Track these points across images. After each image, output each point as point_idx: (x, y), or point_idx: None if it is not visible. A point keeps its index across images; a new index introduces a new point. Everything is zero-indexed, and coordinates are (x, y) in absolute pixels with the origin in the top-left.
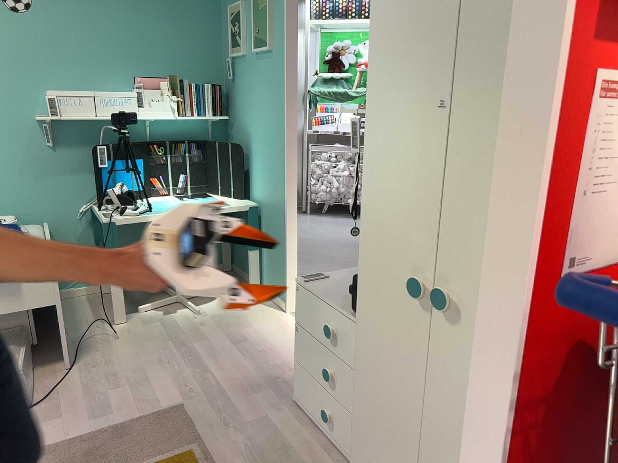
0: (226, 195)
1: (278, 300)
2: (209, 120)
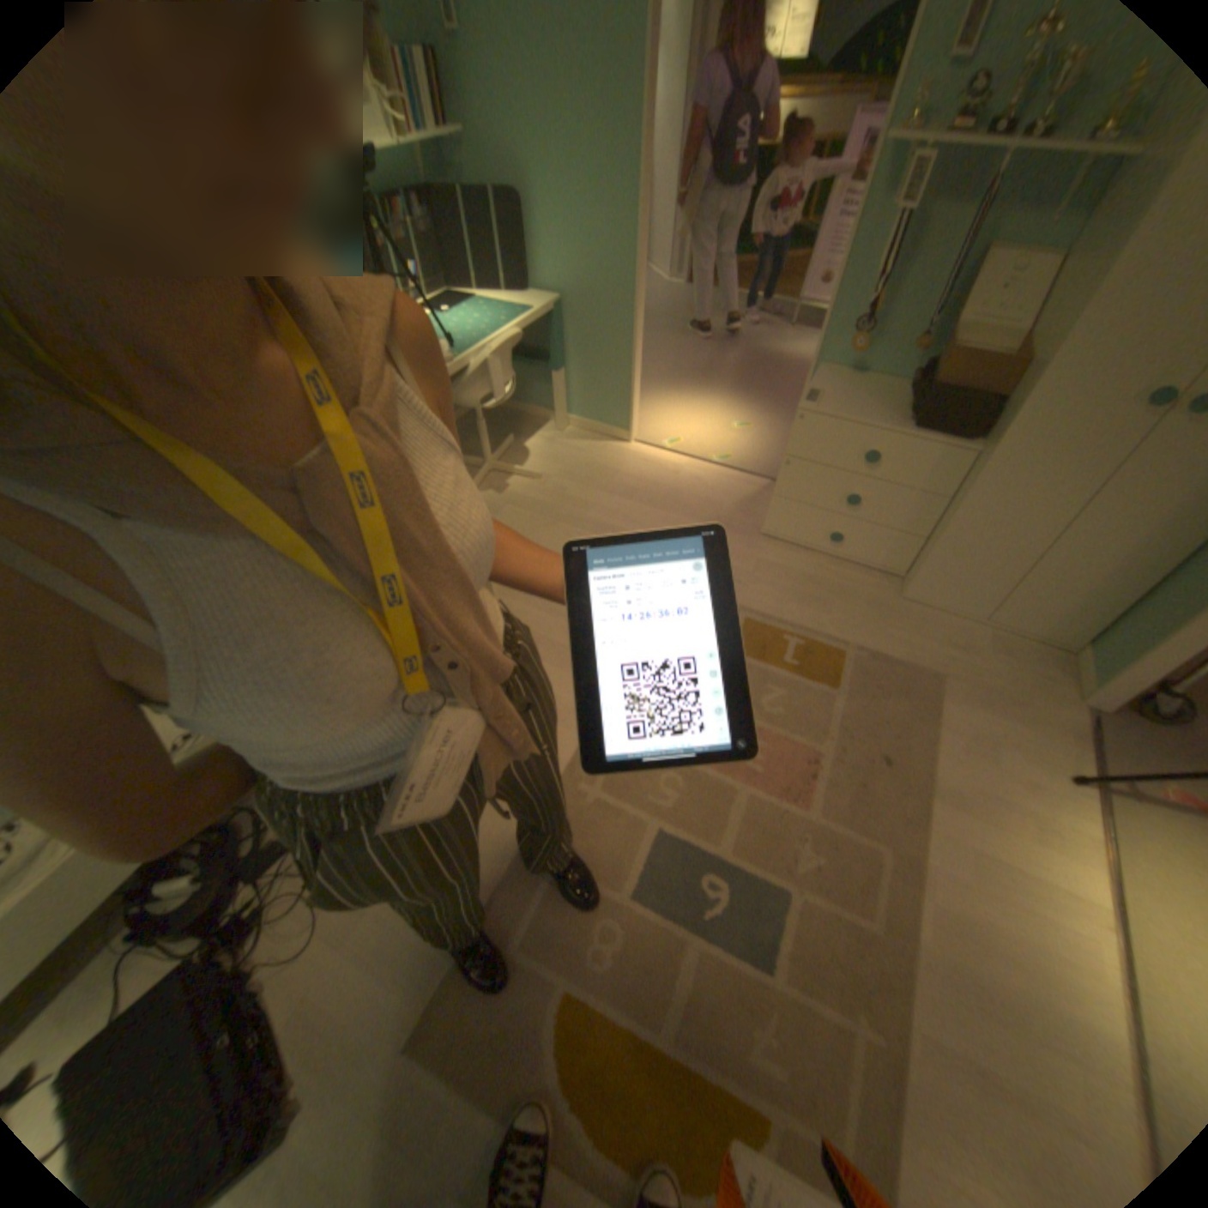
0: (488, 289)
1: (609, 429)
2: (413, 136)
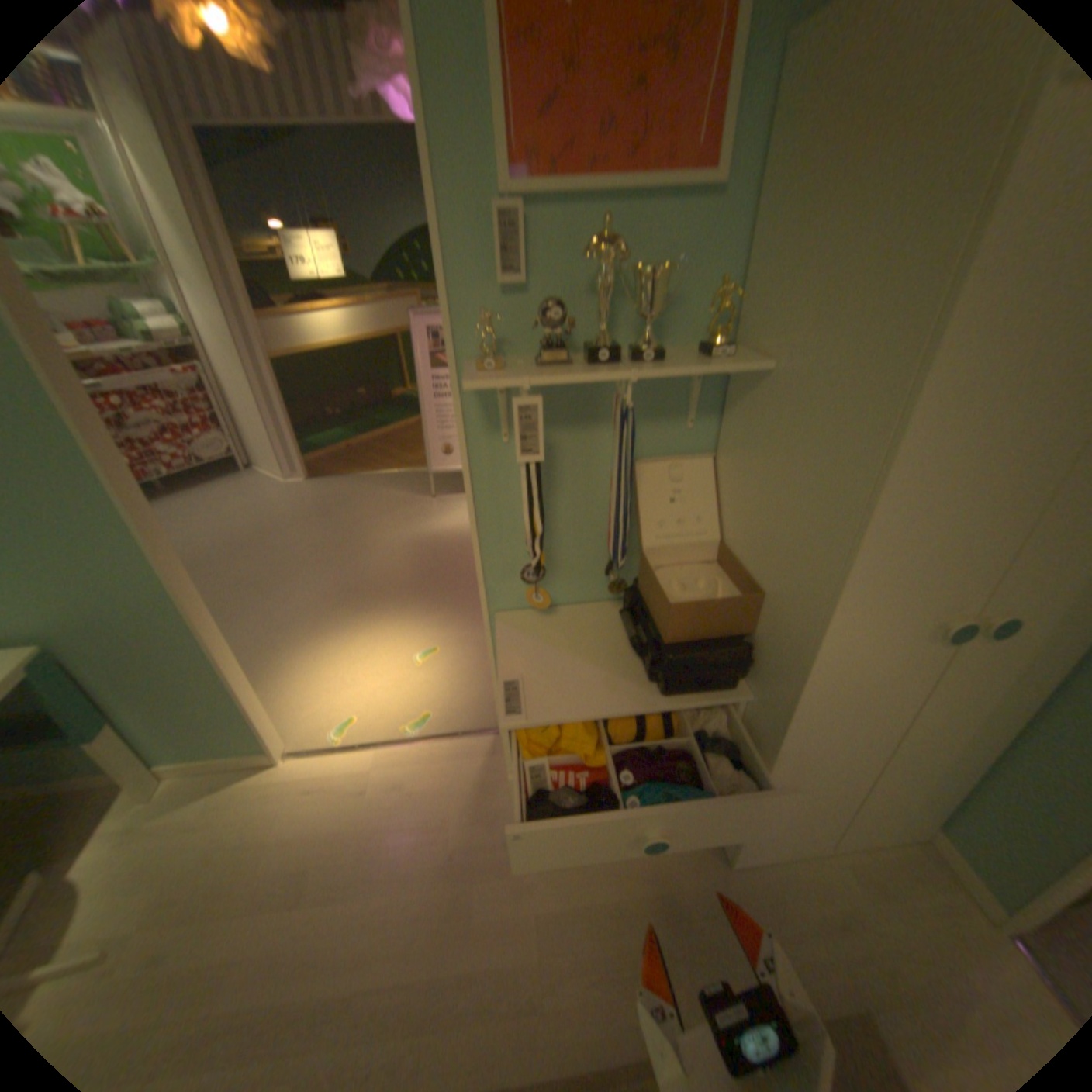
0: None
1: (236, 761)
2: None
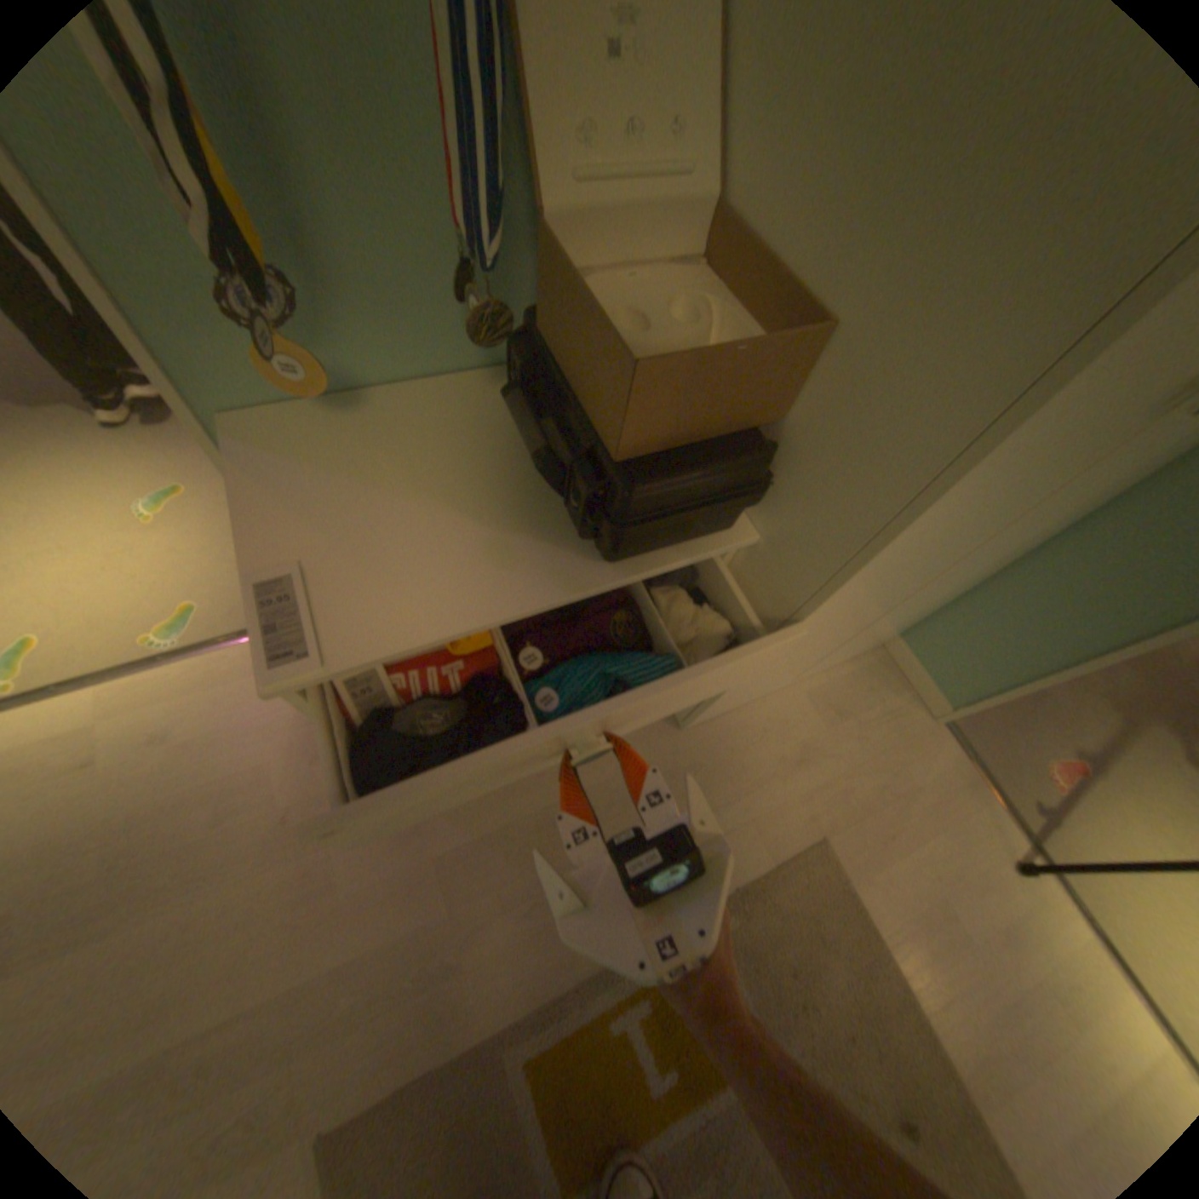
0: None
1: None
2: None
